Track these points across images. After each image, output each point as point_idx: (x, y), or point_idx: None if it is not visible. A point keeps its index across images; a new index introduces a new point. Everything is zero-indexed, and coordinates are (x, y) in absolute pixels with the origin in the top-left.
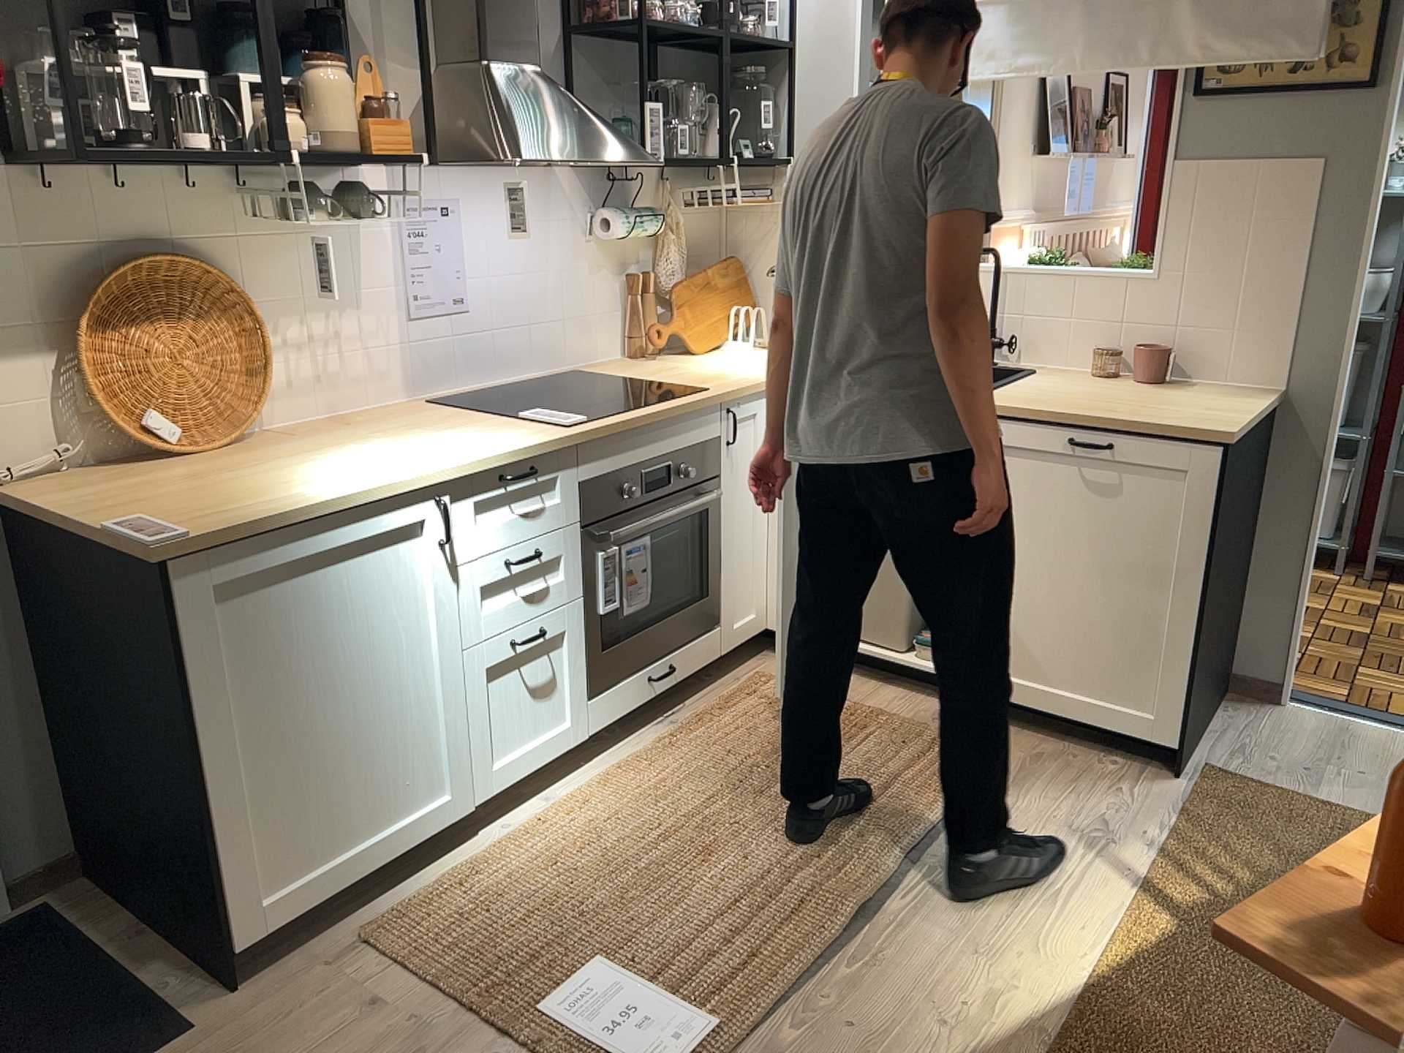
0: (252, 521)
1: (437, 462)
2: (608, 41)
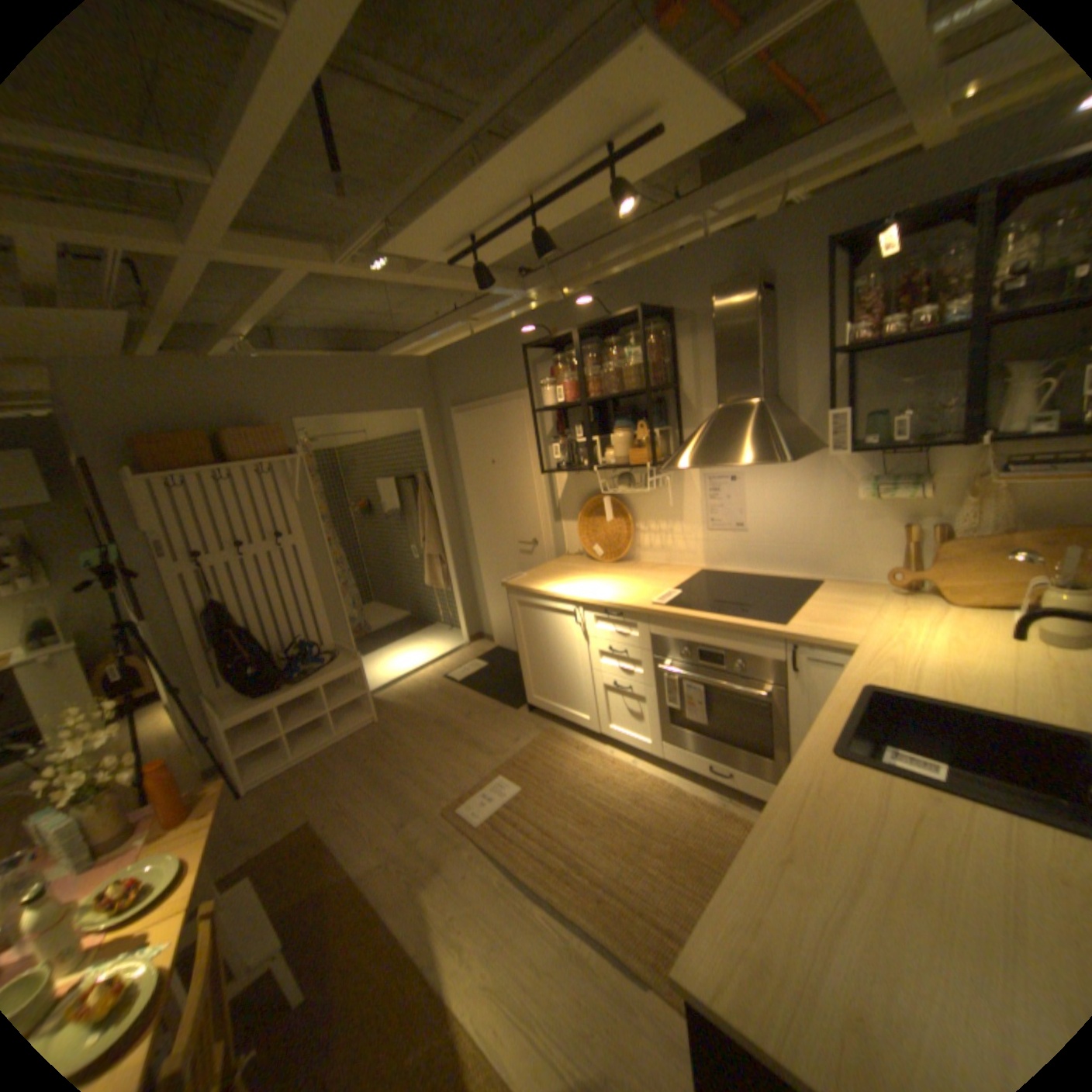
0: (521, 586)
1: (585, 593)
2: (905, 344)
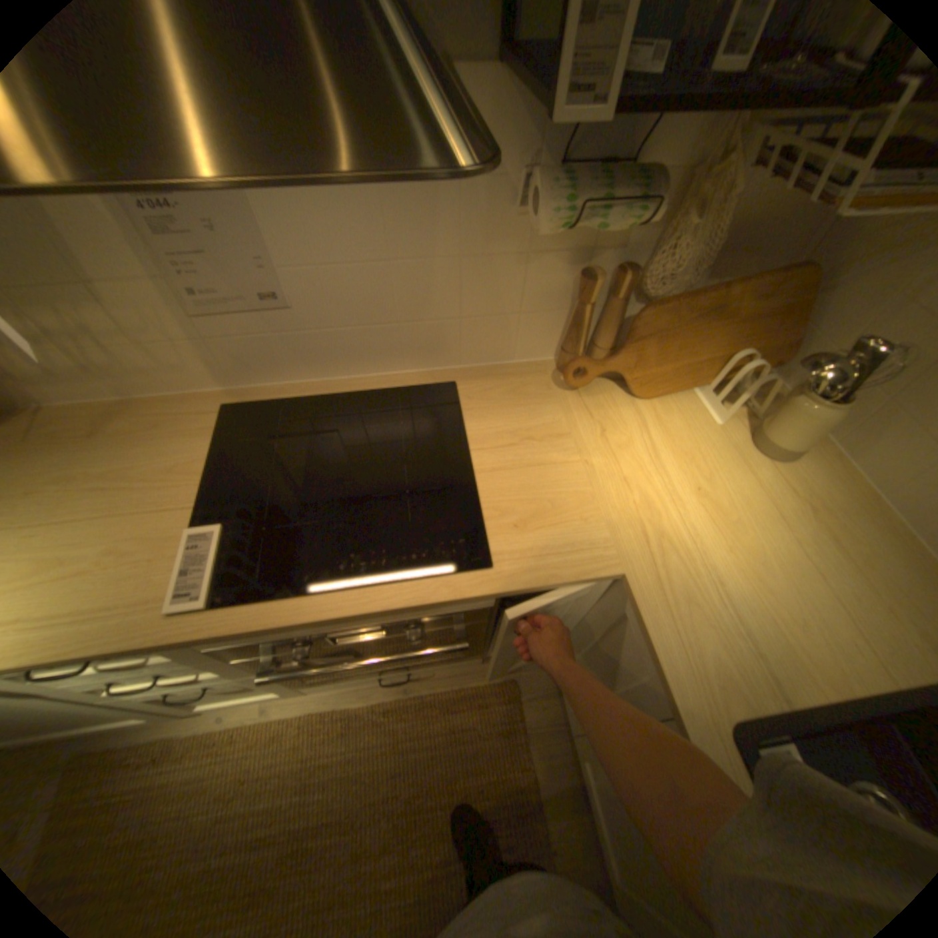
0: None
1: None
2: None
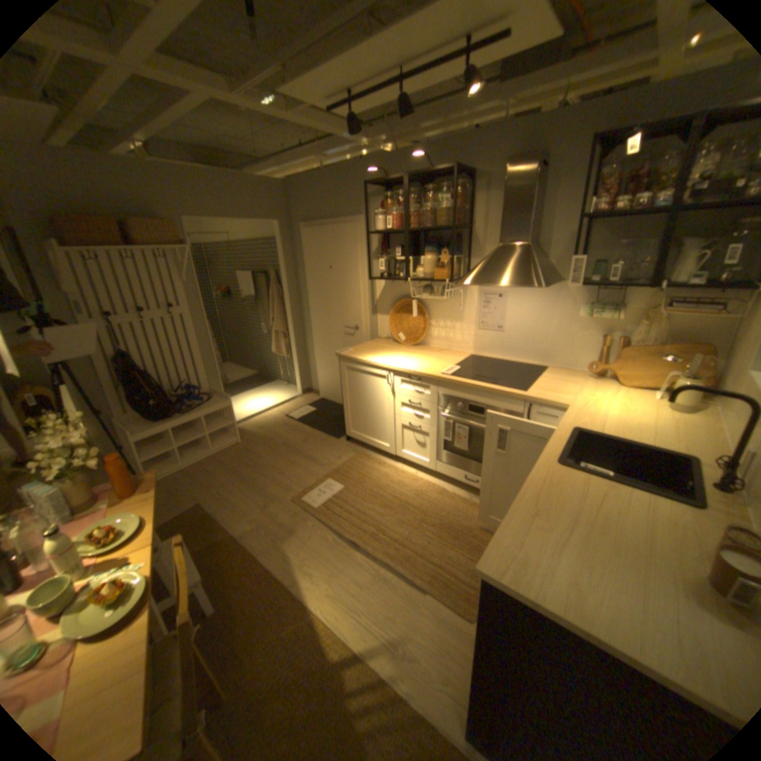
0: (350, 357)
1: (395, 364)
2: (624, 217)
